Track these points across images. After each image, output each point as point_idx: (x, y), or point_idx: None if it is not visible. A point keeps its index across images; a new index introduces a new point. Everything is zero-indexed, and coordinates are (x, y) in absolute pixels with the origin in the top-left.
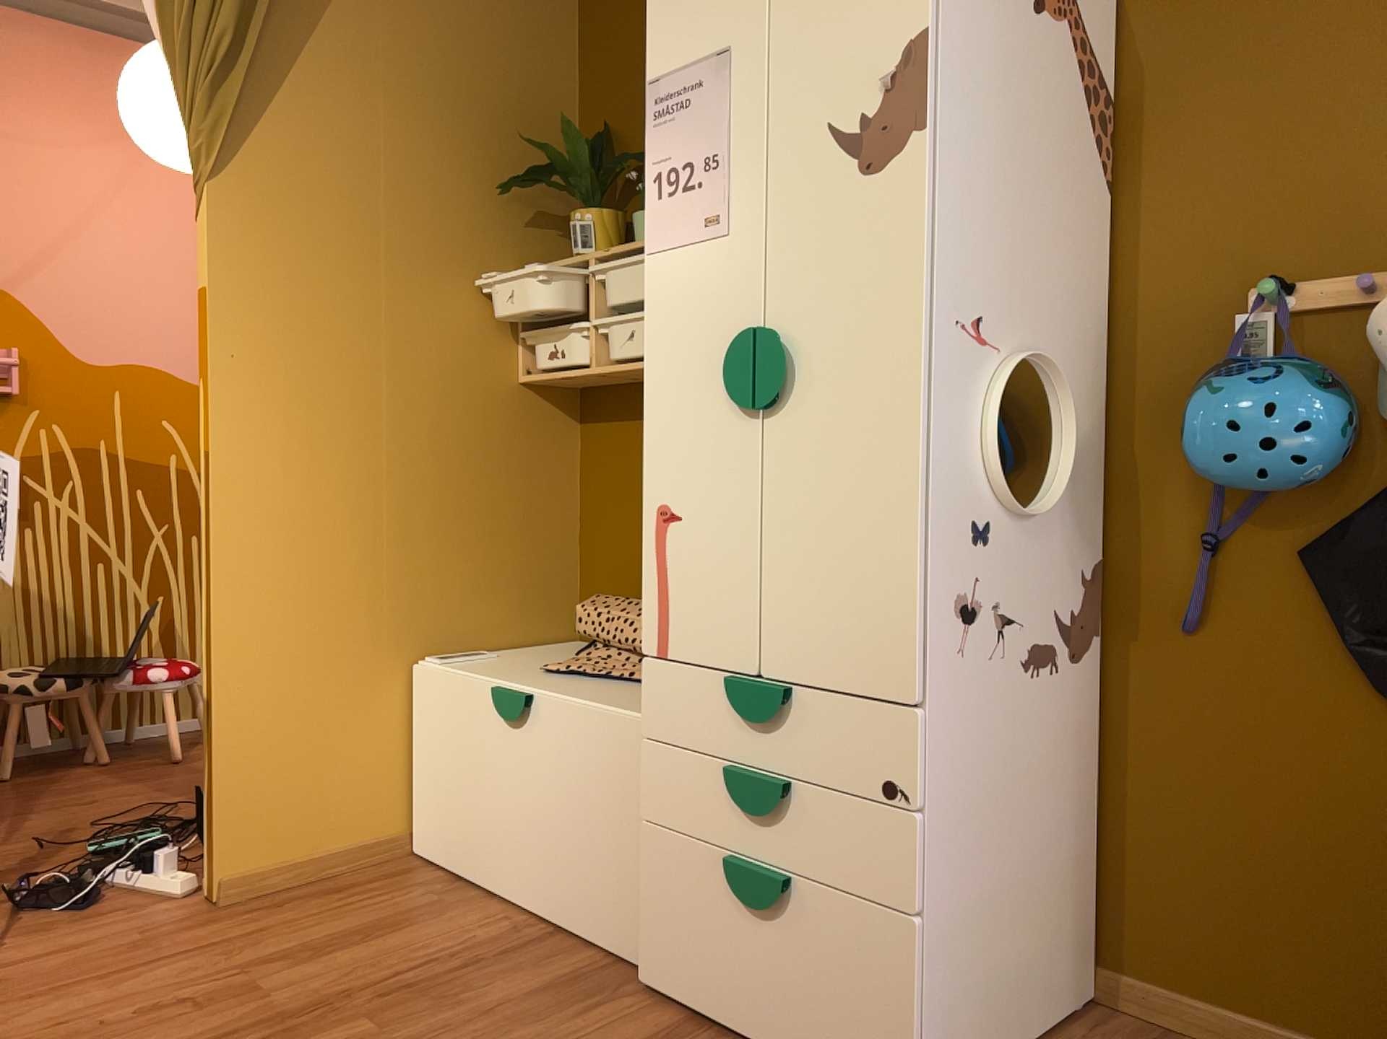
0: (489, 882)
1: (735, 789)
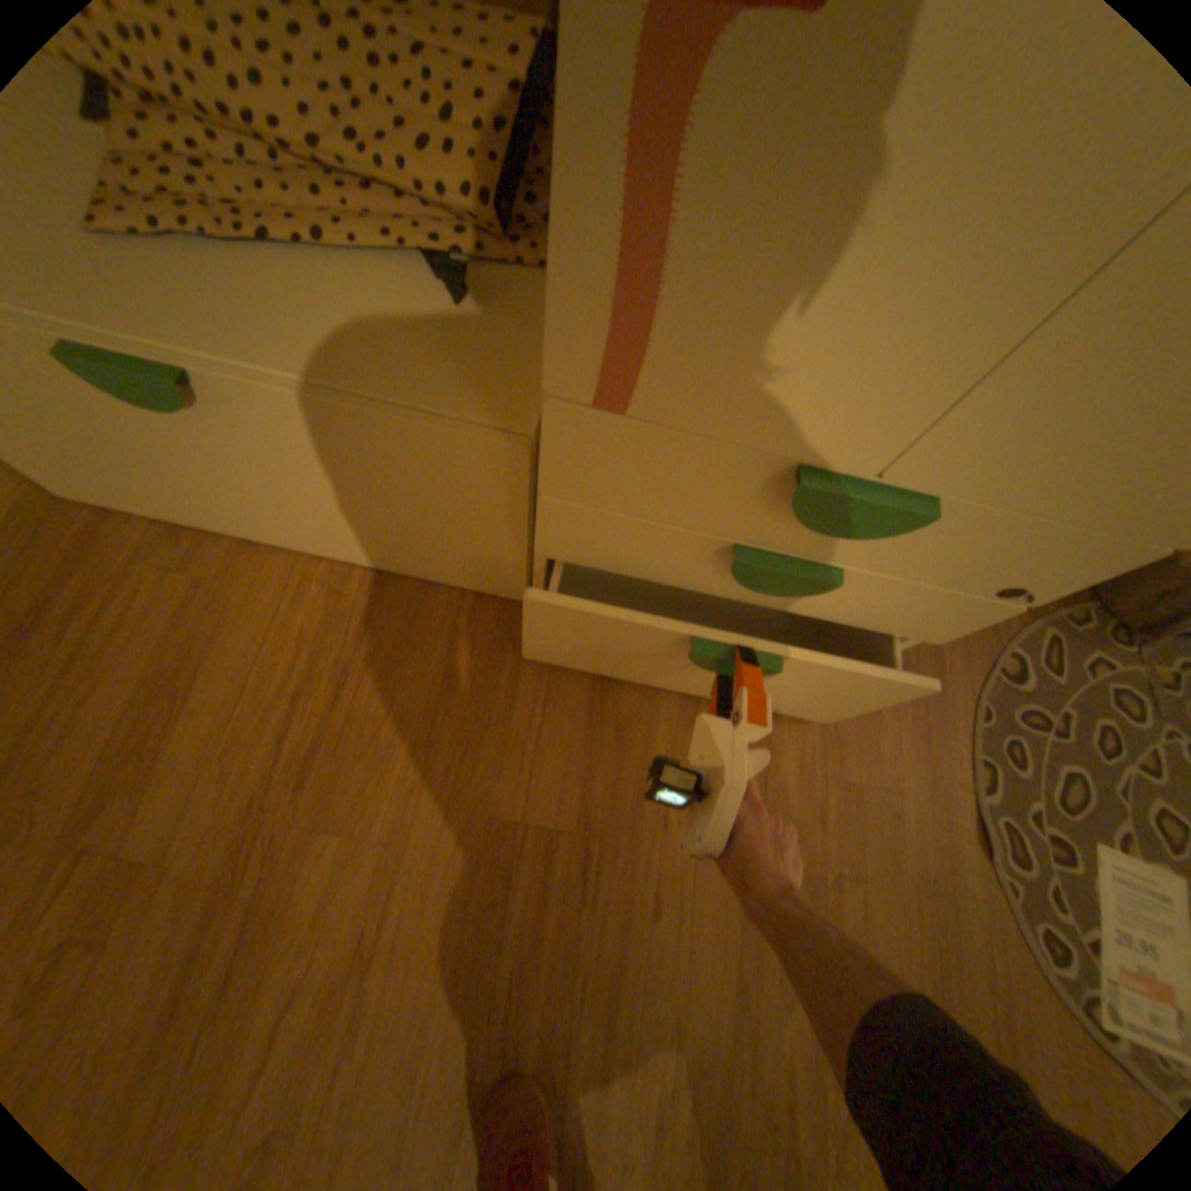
0: (241, 533)
1: (749, 576)
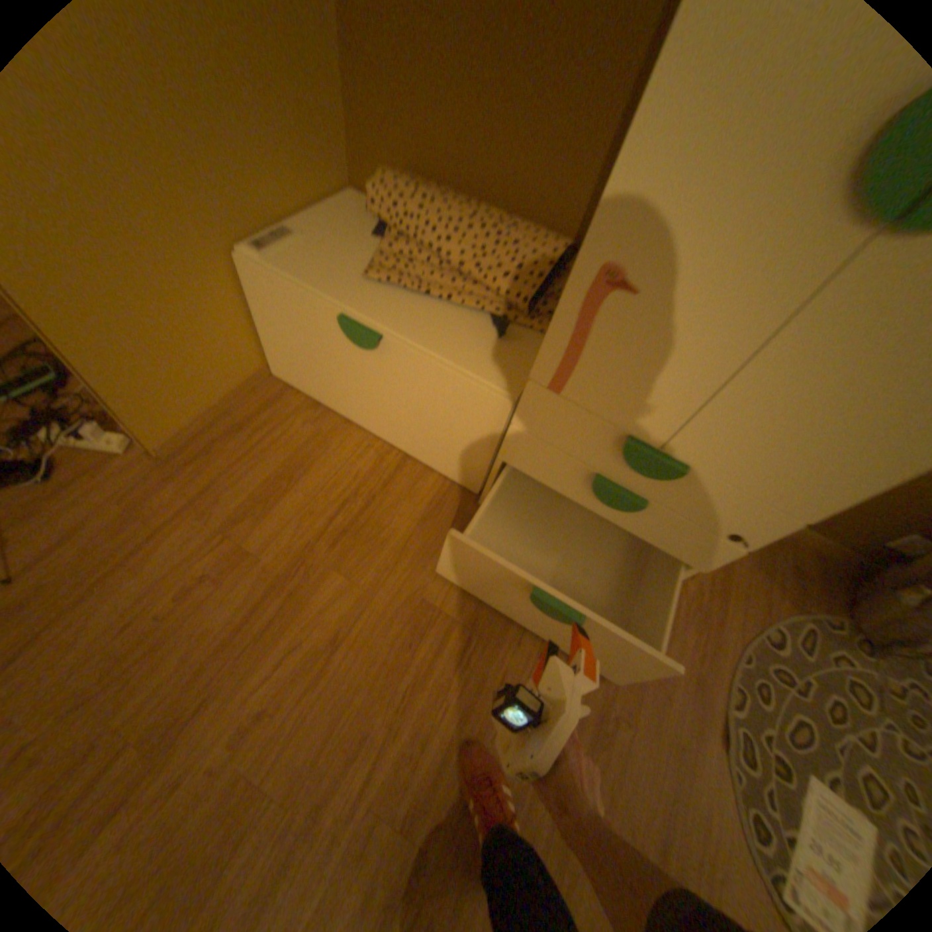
0: (348, 414)
1: (600, 492)
